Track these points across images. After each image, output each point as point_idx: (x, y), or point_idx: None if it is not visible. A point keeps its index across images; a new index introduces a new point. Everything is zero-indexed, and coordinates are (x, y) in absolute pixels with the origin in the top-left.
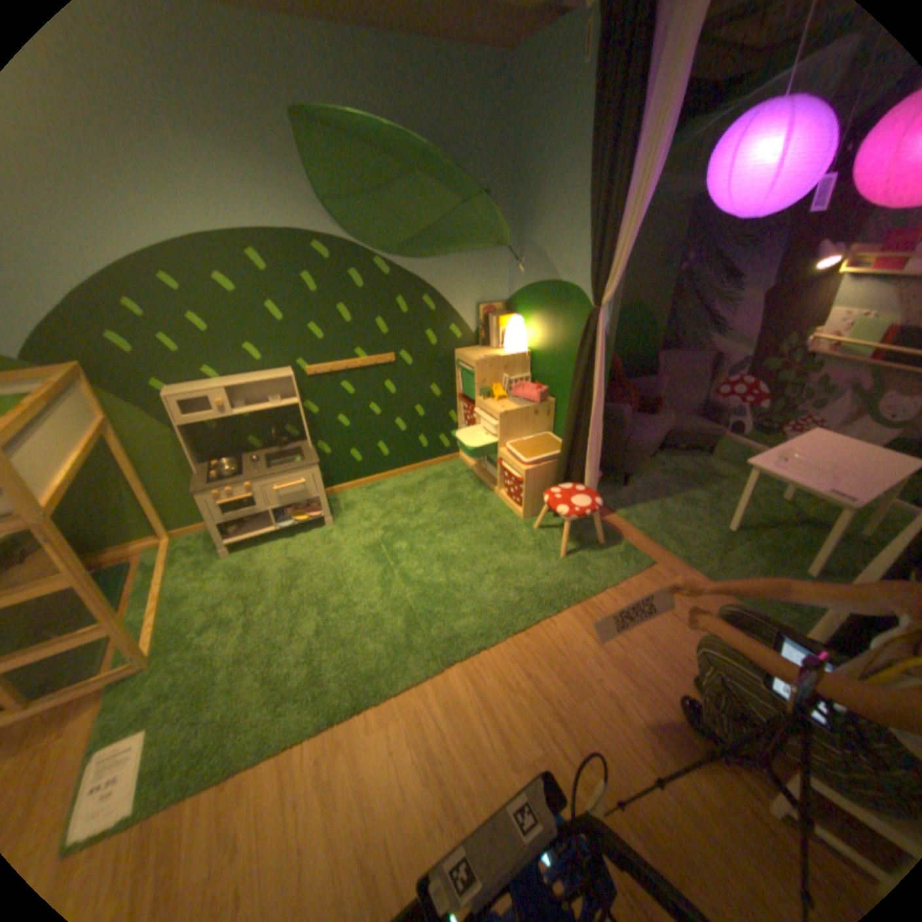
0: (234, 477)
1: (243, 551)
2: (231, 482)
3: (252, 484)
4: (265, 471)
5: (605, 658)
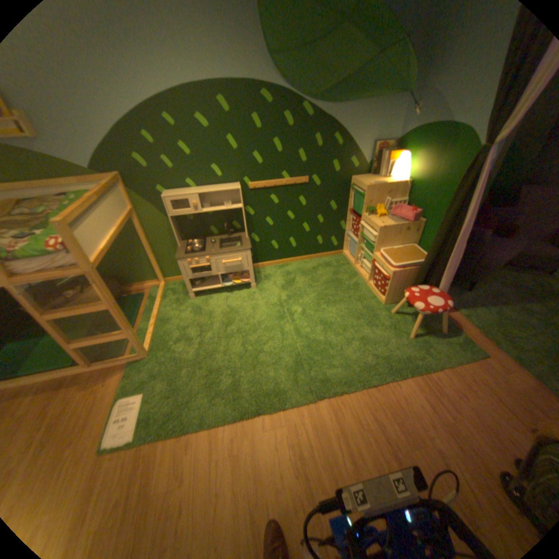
0: (200, 252)
1: (203, 296)
2: (199, 255)
3: (210, 257)
4: (219, 250)
5: (438, 422)
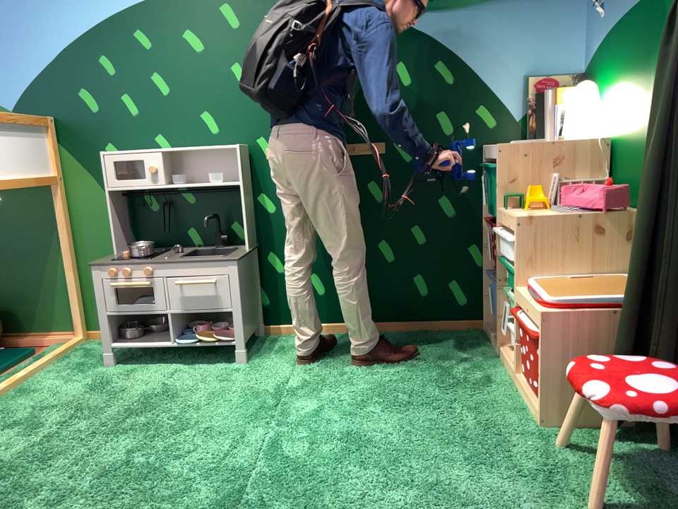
0: (142, 259)
1: (132, 365)
2: (134, 261)
3: (154, 269)
4: (176, 258)
5: None
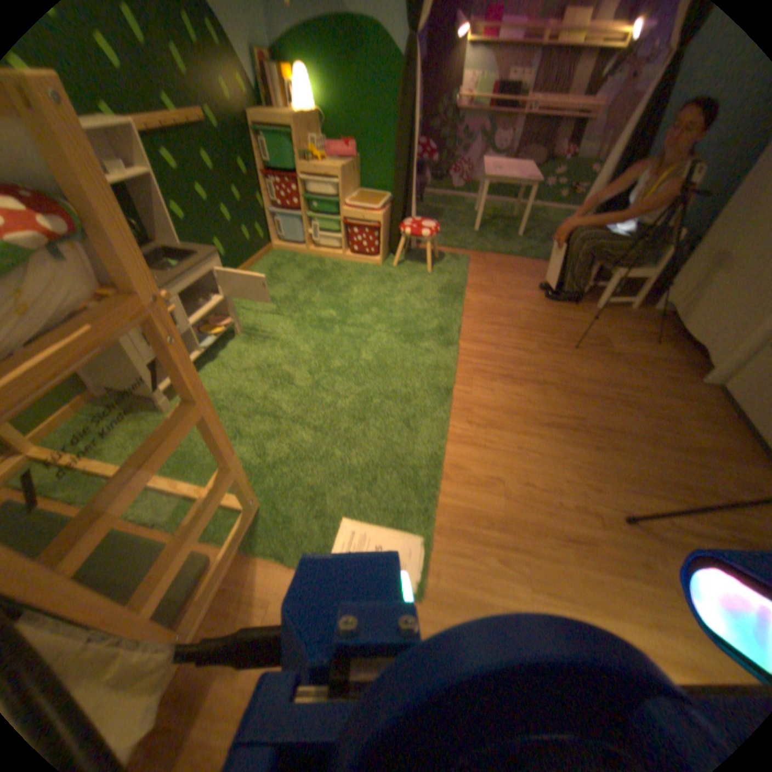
0: None
1: None
2: None
3: (163, 287)
4: (162, 270)
5: (499, 298)
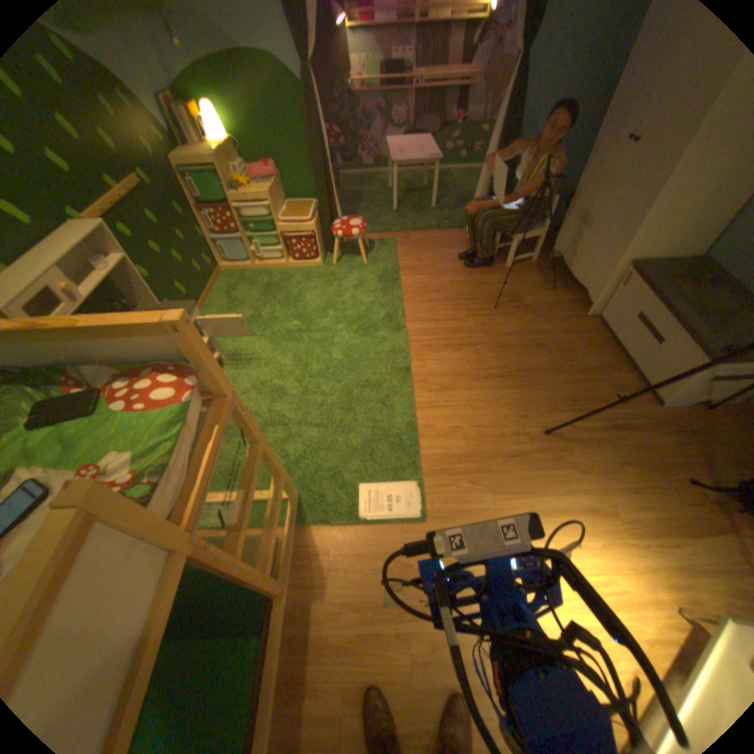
0: None
1: None
2: None
3: None
4: None
5: (431, 276)
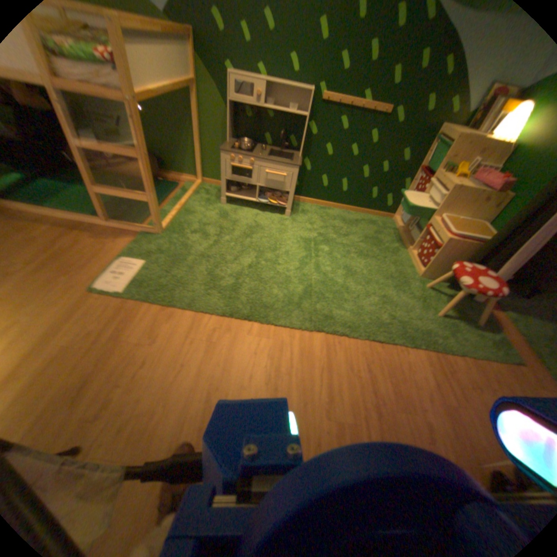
0: (246, 151)
1: (233, 205)
2: (243, 153)
3: (254, 160)
4: (265, 156)
5: (437, 397)
